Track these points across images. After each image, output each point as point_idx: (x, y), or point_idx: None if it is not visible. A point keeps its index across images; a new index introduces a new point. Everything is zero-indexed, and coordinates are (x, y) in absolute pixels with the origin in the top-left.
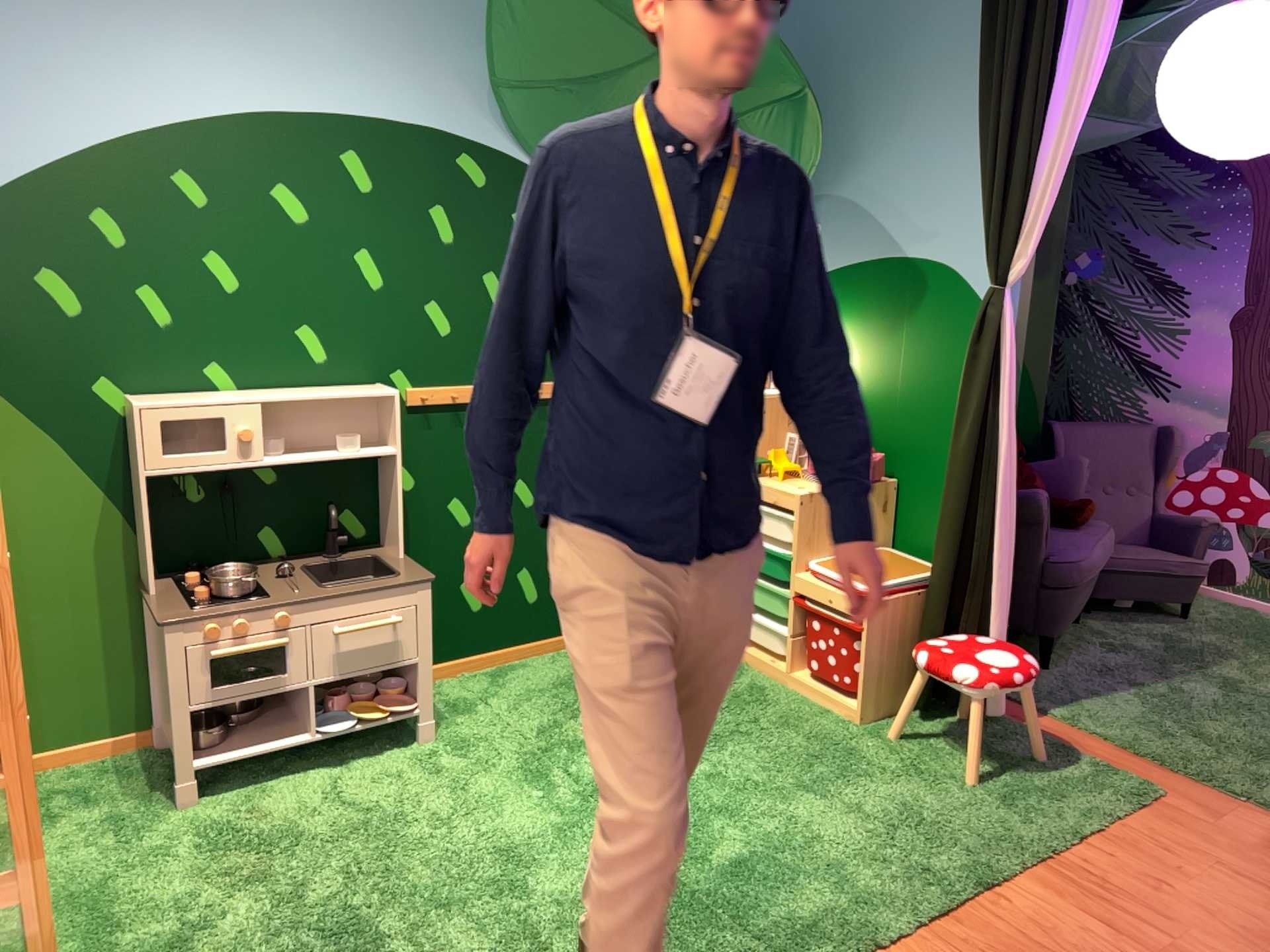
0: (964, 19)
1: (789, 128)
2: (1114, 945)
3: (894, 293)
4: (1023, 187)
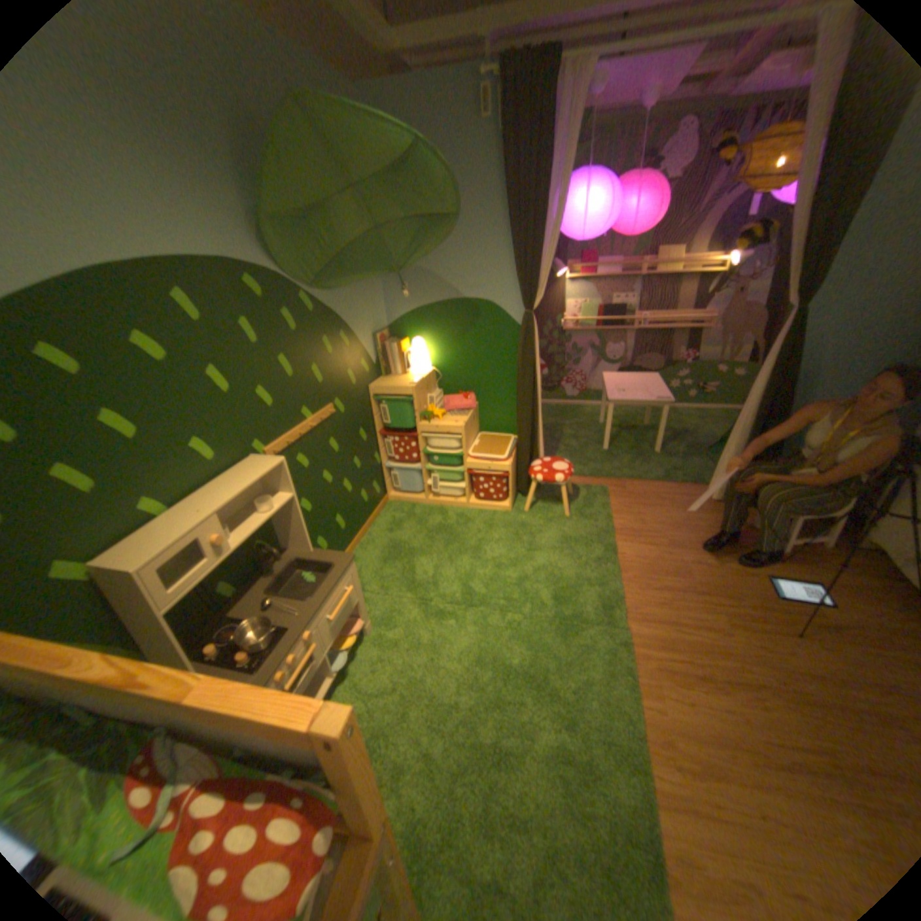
0: (481, 170)
1: (411, 235)
2: (658, 551)
3: (459, 317)
4: (538, 265)
